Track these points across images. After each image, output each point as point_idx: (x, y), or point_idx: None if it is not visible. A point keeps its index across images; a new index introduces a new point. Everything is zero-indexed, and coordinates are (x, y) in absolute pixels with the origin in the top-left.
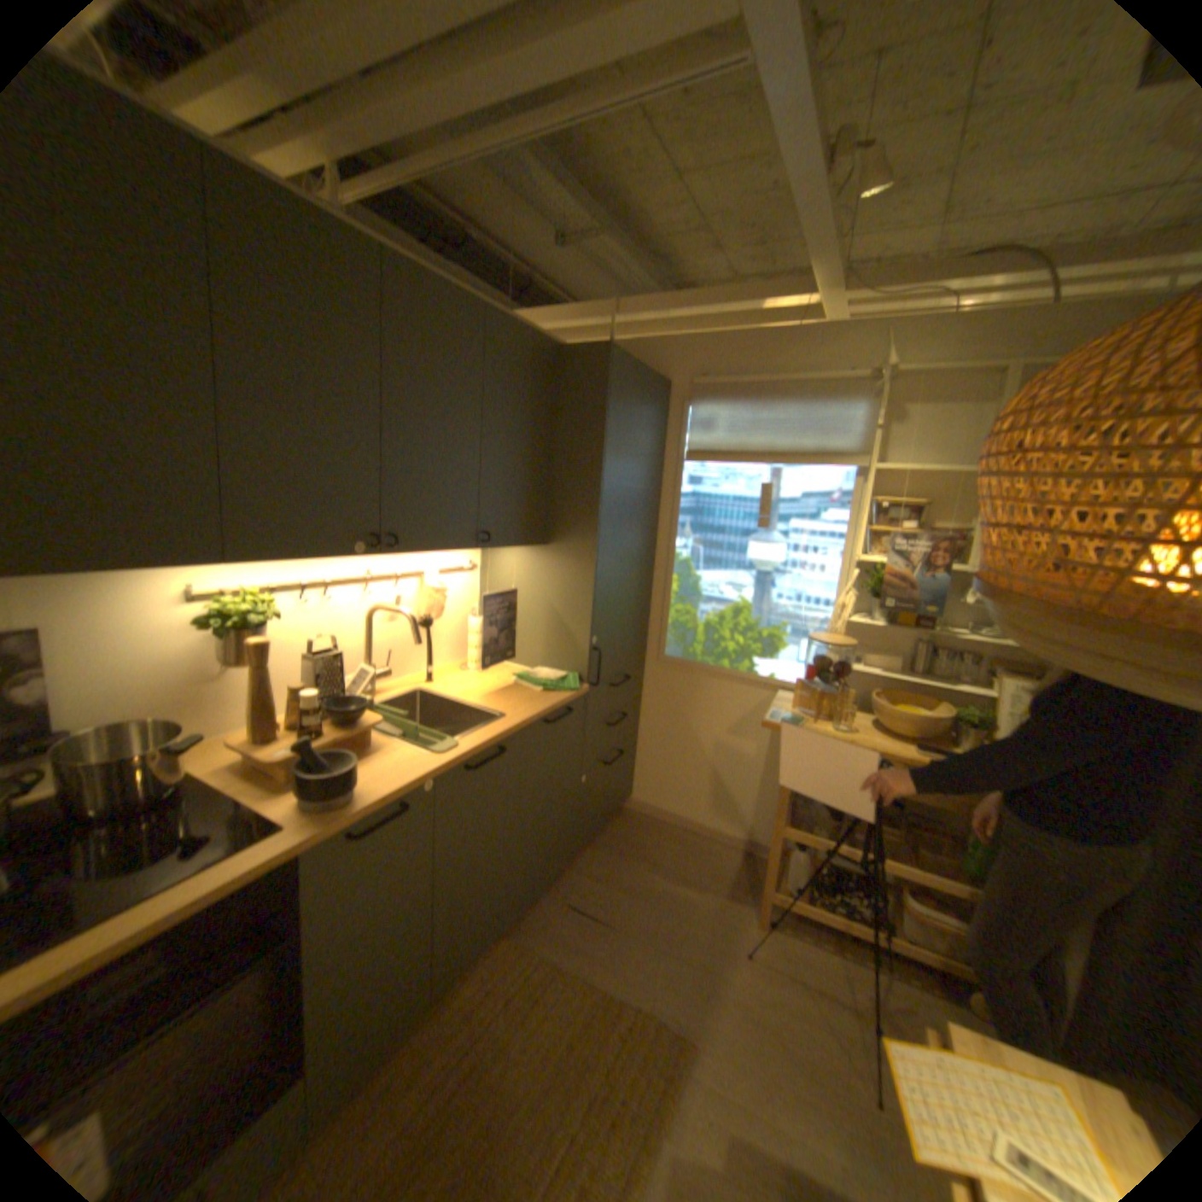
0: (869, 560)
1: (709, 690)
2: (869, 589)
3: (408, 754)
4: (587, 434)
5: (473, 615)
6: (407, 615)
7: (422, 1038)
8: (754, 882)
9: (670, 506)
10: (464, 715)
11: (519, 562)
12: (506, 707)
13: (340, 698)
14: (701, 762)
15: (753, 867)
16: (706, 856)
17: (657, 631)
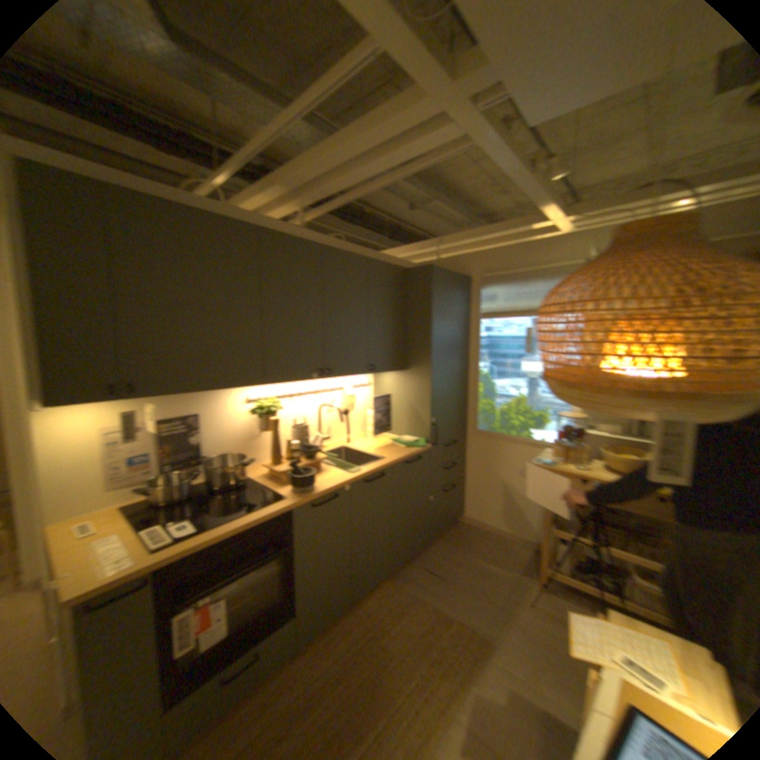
0: None
1: (505, 449)
2: None
3: (336, 473)
4: (421, 311)
5: (368, 408)
6: (335, 407)
7: (346, 621)
8: (539, 567)
9: (474, 344)
10: (363, 459)
11: (390, 380)
12: (384, 454)
13: (306, 446)
14: (503, 493)
15: (539, 558)
16: (509, 550)
17: (472, 415)
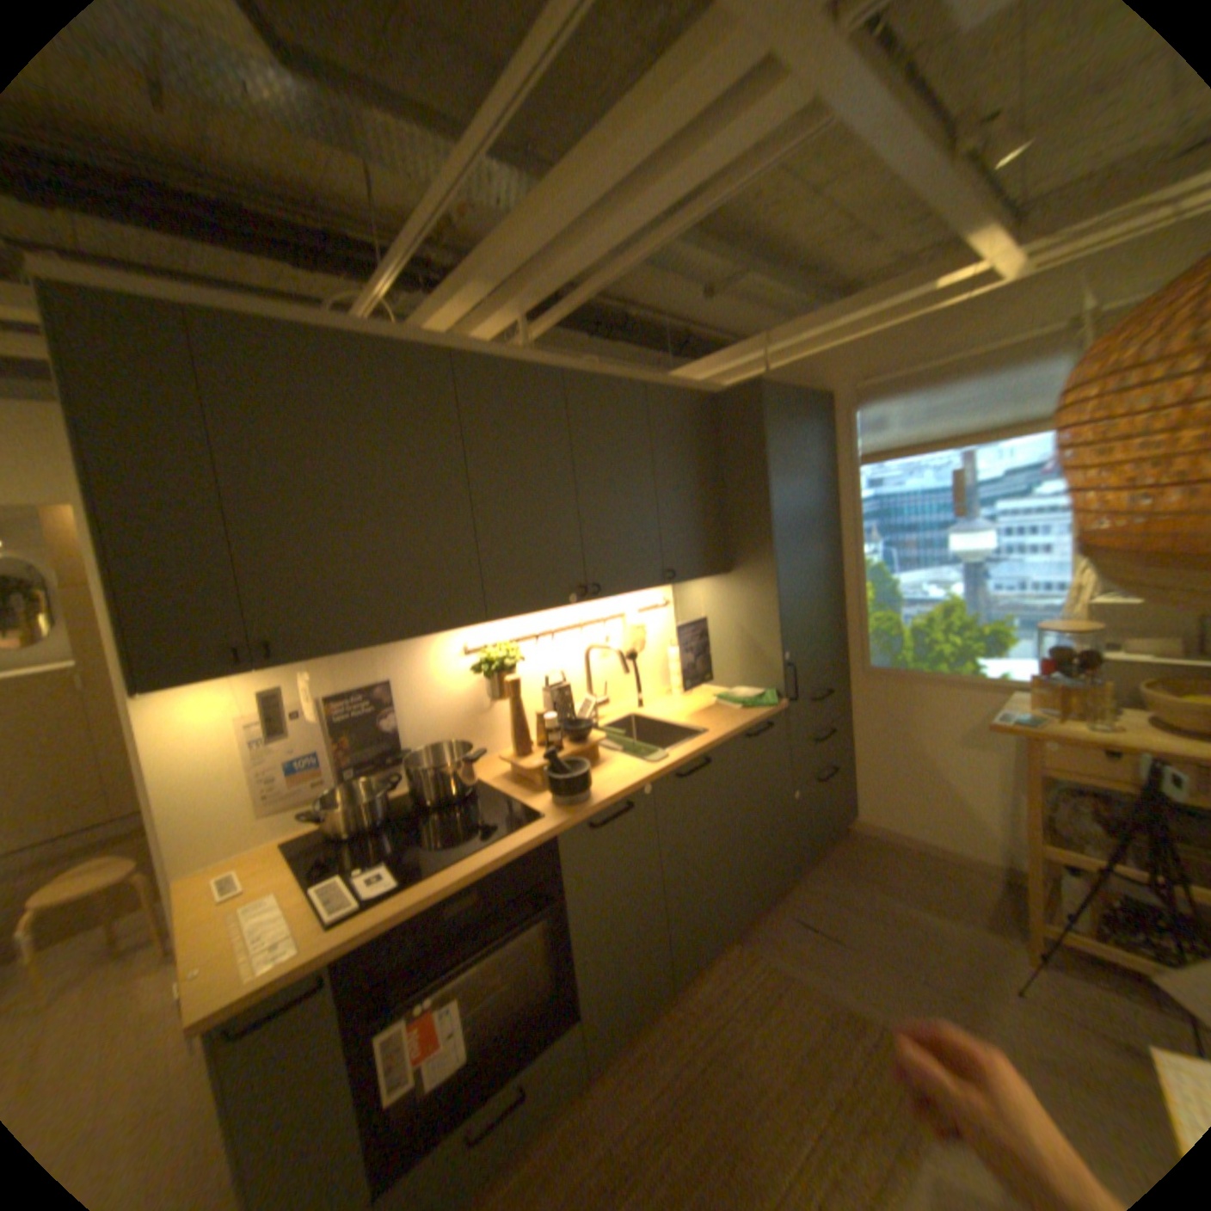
0: None
1: (929, 698)
2: None
3: (627, 764)
4: (750, 465)
5: (670, 645)
6: (614, 650)
7: (671, 1020)
8: (1021, 915)
9: (851, 513)
10: (672, 734)
11: (704, 593)
12: (708, 724)
13: (571, 720)
14: (932, 779)
15: (1018, 898)
16: (955, 884)
17: (858, 642)
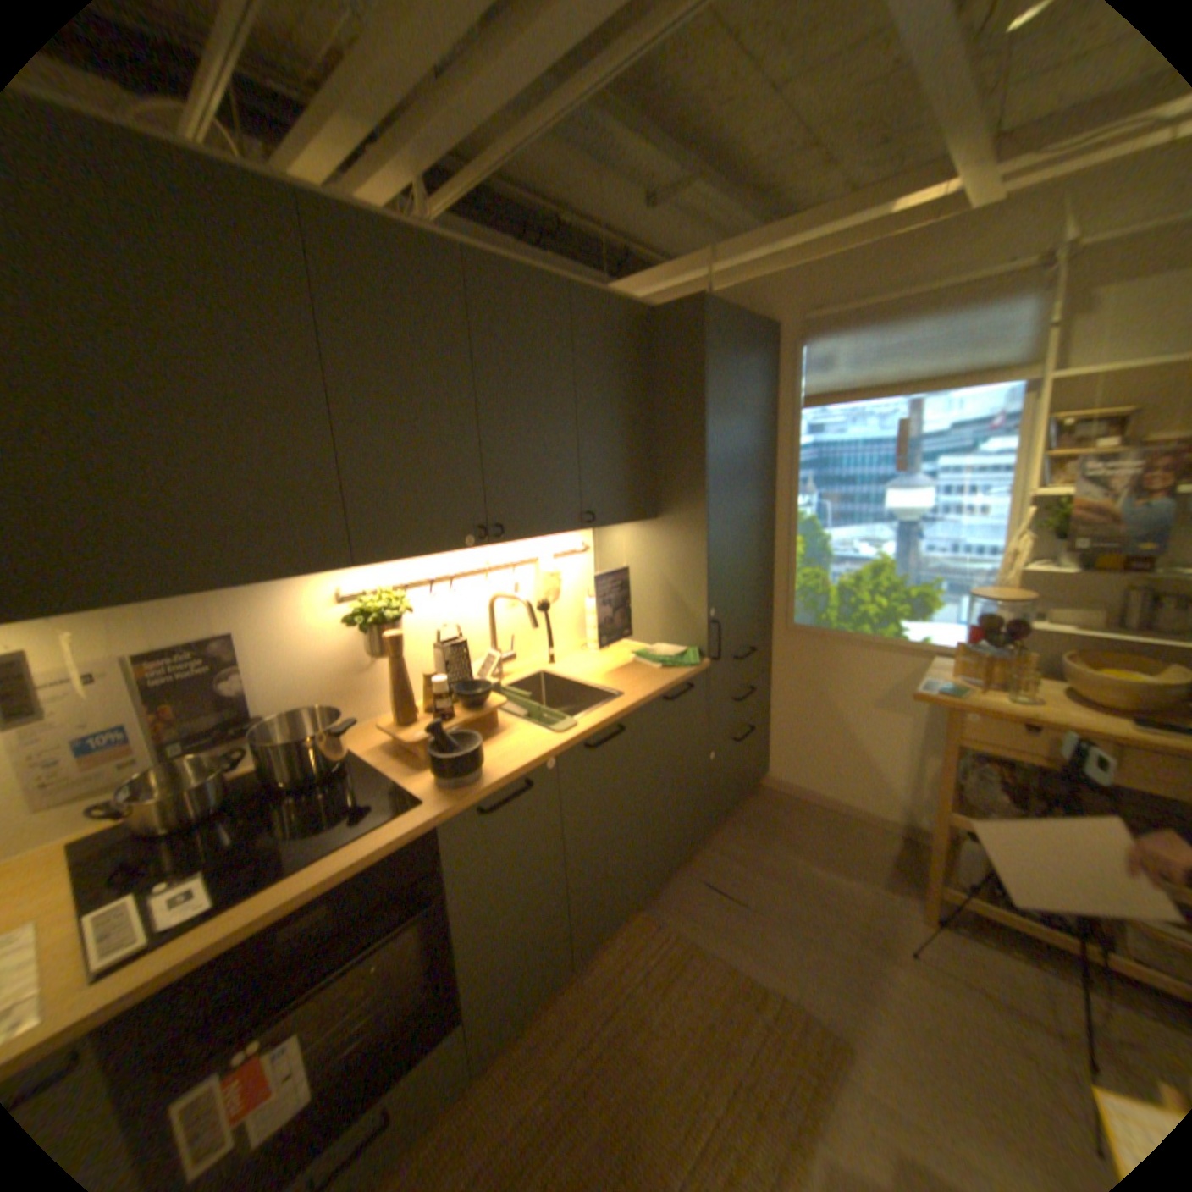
0: (1051, 492)
1: (850, 658)
2: (1053, 528)
3: (530, 733)
4: (687, 395)
5: (589, 595)
6: (523, 599)
7: (568, 999)
8: (918, 871)
9: (789, 460)
10: (584, 694)
11: (629, 538)
12: (624, 684)
13: (468, 681)
14: (845, 738)
15: (915, 854)
16: (858, 840)
17: (785, 598)
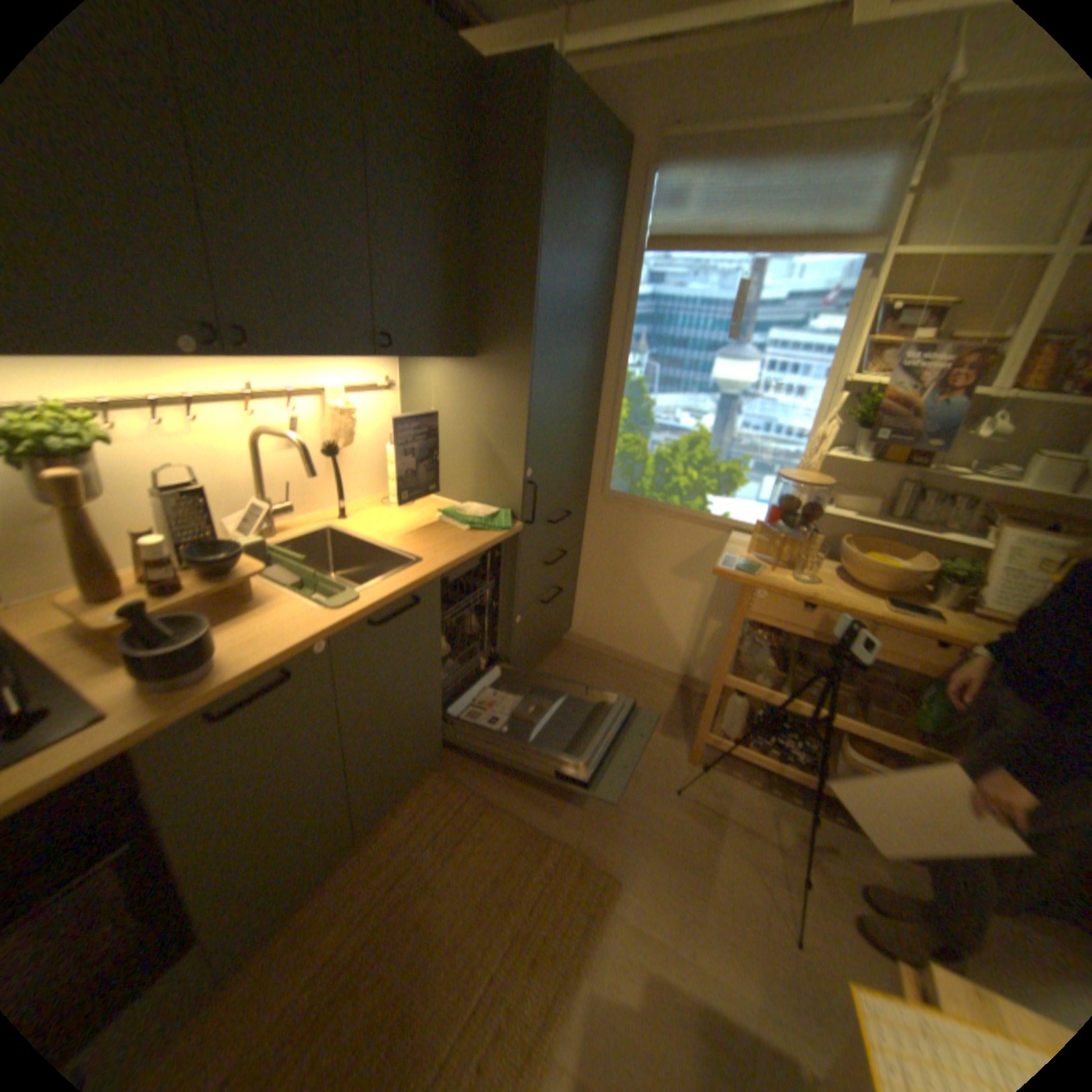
0: (860, 380)
1: (656, 527)
2: (855, 417)
3: (296, 607)
4: (520, 200)
5: (392, 441)
6: (295, 439)
7: (348, 869)
8: (687, 715)
9: (624, 312)
10: (378, 556)
11: (442, 378)
12: (425, 547)
13: (209, 540)
14: (641, 600)
15: (686, 699)
16: (641, 688)
17: (603, 462)
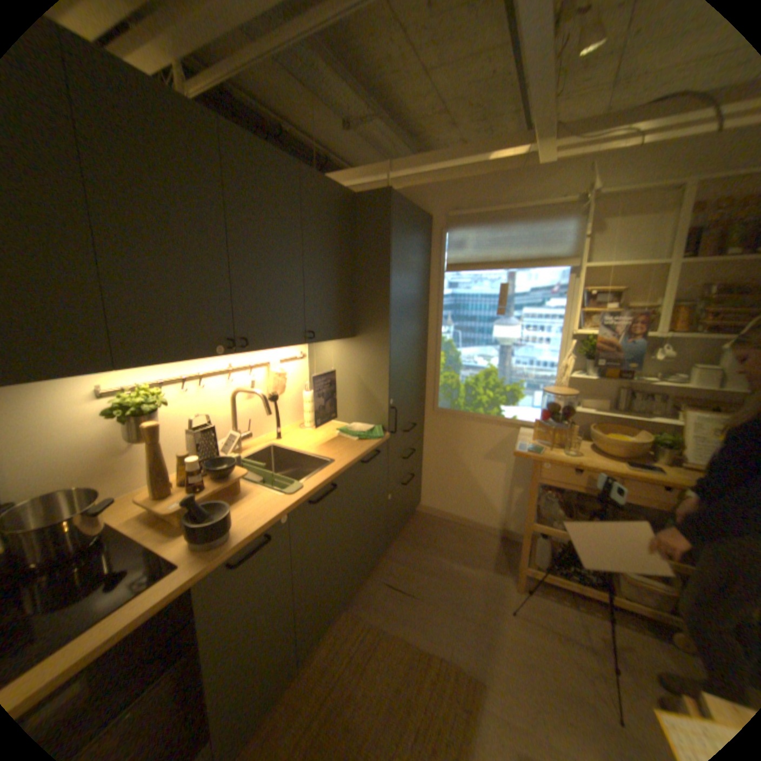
0: (582, 332)
1: (471, 429)
2: (583, 353)
3: (267, 496)
4: (378, 256)
5: (306, 389)
6: (259, 394)
7: (293, 690)
8: (509, 558)
9: (436, 303)
10: (305, 461)
11: (335, 350)
12: (334, 453)
13: (215, 458)
14: (467, 478)
15: (507, 547)
16: (475, 541)
17: (432, 391)
